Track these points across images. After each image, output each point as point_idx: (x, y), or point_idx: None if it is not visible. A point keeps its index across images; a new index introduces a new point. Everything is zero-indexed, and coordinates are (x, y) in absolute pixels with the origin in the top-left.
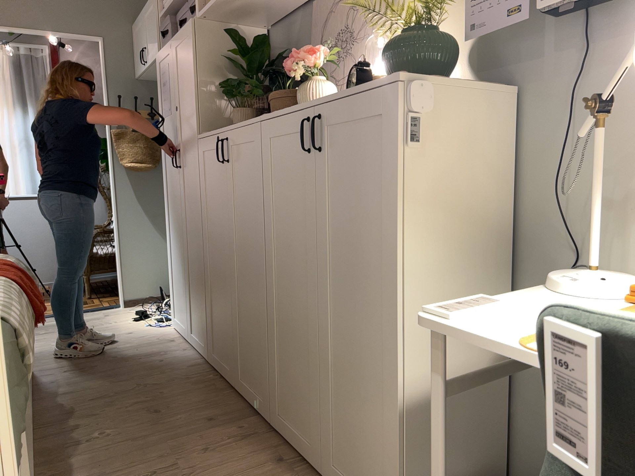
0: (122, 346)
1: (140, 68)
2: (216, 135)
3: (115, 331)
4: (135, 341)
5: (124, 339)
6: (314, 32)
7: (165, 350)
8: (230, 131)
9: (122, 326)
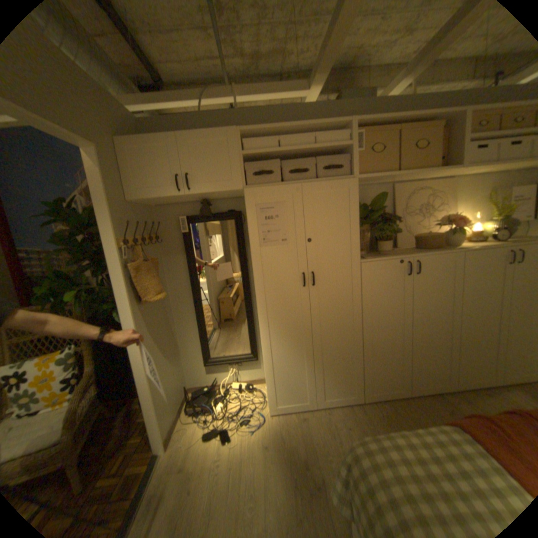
0: (301, 455)
1: (156, 192)
2: (401, 260)
3: (249, 461)
4: (292, 444)
5: (281, 453)
6: (396, 200)
7: (325, 426)
8: (424, 257)
9: (236, 455)
